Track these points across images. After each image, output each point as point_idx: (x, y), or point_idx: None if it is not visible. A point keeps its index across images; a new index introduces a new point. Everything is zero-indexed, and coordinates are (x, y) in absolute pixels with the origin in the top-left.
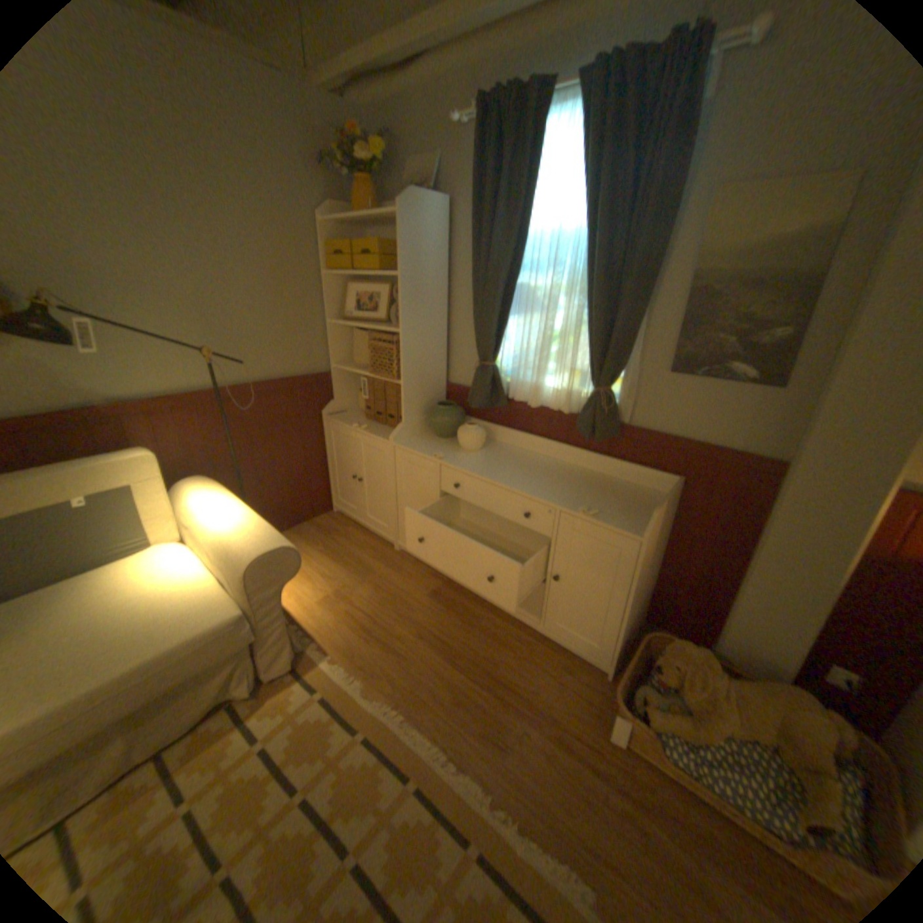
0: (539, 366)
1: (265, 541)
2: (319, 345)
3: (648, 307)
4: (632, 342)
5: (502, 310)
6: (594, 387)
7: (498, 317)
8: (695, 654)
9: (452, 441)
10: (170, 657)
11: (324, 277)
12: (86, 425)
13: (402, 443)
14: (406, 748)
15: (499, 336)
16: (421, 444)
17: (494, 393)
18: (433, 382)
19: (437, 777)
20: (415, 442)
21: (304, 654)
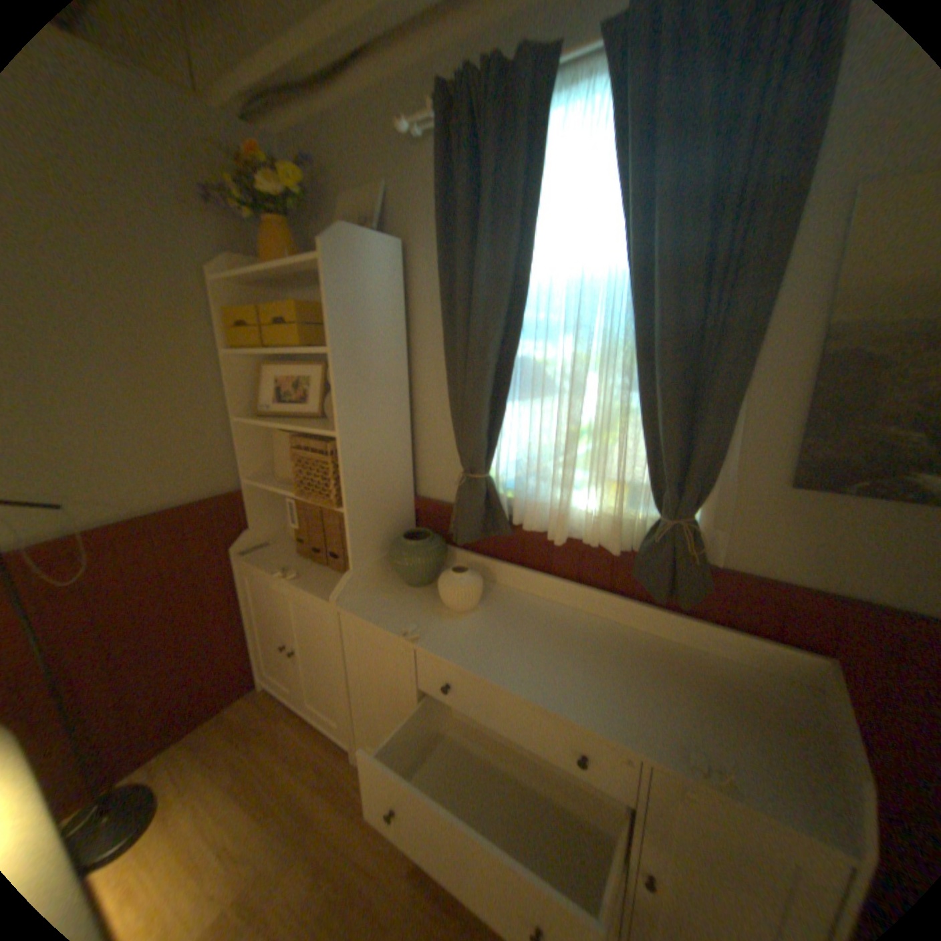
0: (564, 481)
1: None
2: (221, 454)
3: (749, 386)
4: (729, 443)
5: (495, 396)
6: (663, 514)
7: (491, 406)
8: None
9: (431, 592)
10: None
11: (224, 357)
12: None
13: (351, 604)
14: None
15: (493, 432)
16: (383, 605)
17: (490, 514)
18: (395, 499)
19: None
20: (372, 601)
21: None
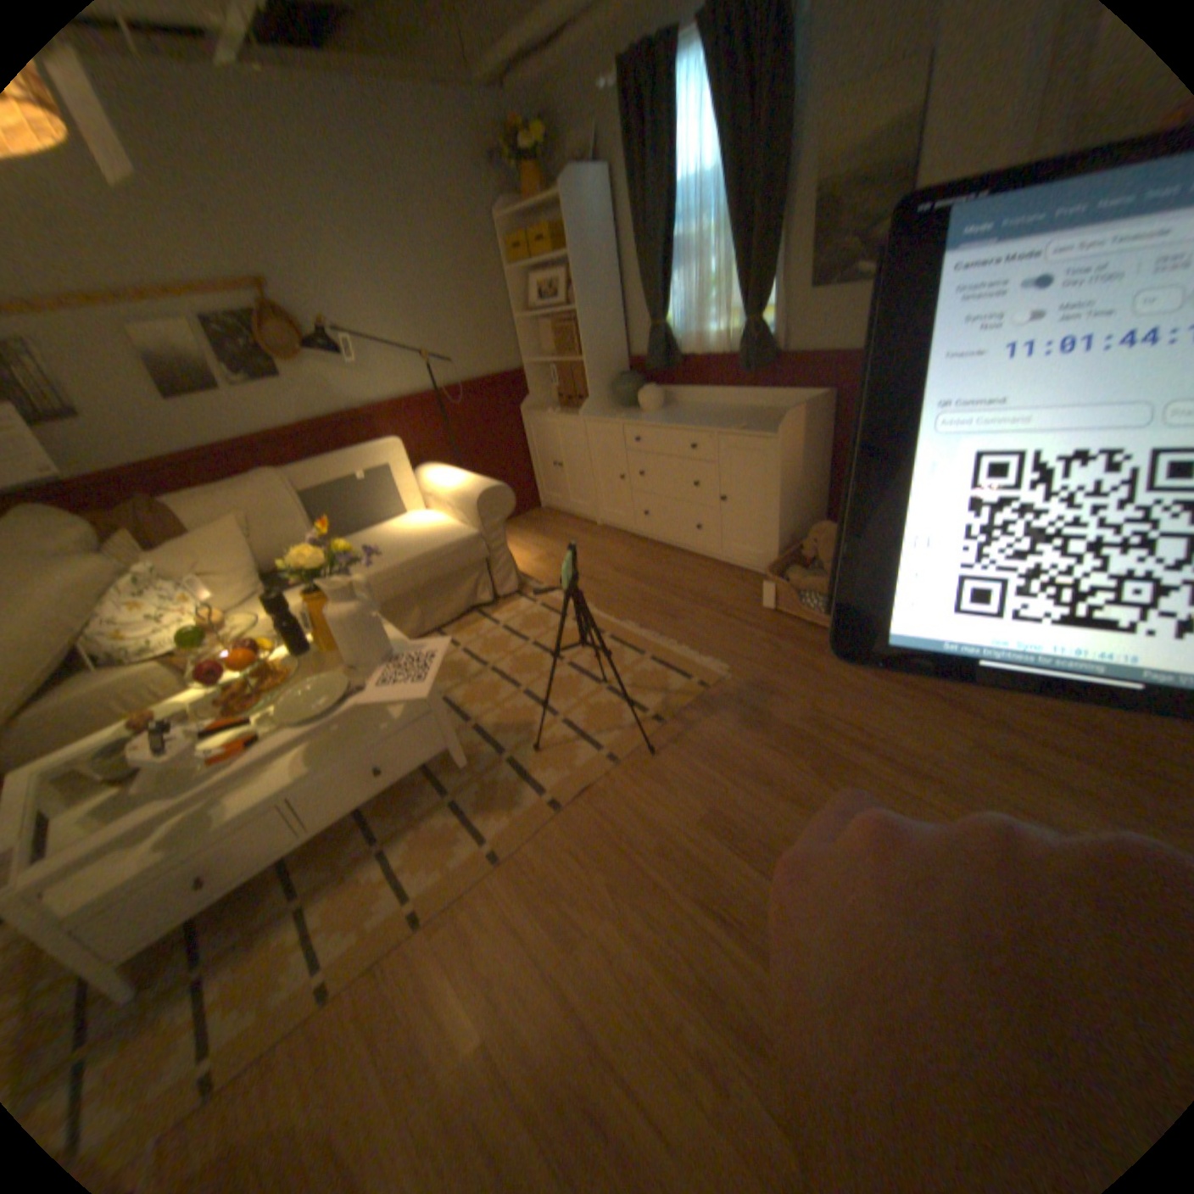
0: (699, 310)
1: (488, 481)
2: (509, 340)
3: (782, 227)
4: (771, 264)
5: (665, 264)
6: (747, 317)
7: (660, 271)
8: (830, 525)
9: (636, 407)
10: (440, 550)
11: (506, 271)
12: (352, 422)
13: (590, 414)
14: (604, 618)
15: (666, 291)
16: (607, 412)
17: (669, 350)
18: (614, 354)
19: (626, 628)
20: (602, 412)
21: (527, 584)
